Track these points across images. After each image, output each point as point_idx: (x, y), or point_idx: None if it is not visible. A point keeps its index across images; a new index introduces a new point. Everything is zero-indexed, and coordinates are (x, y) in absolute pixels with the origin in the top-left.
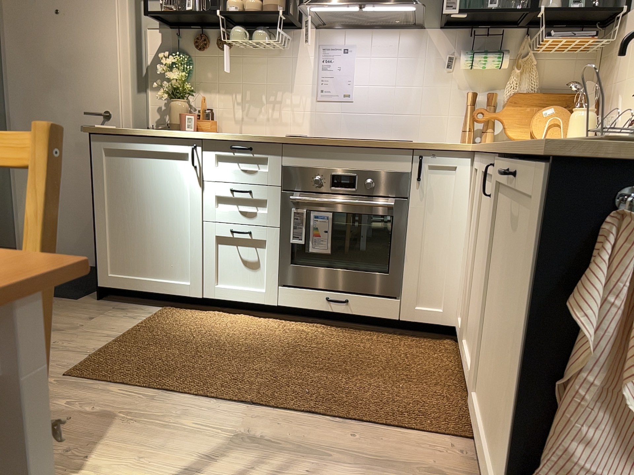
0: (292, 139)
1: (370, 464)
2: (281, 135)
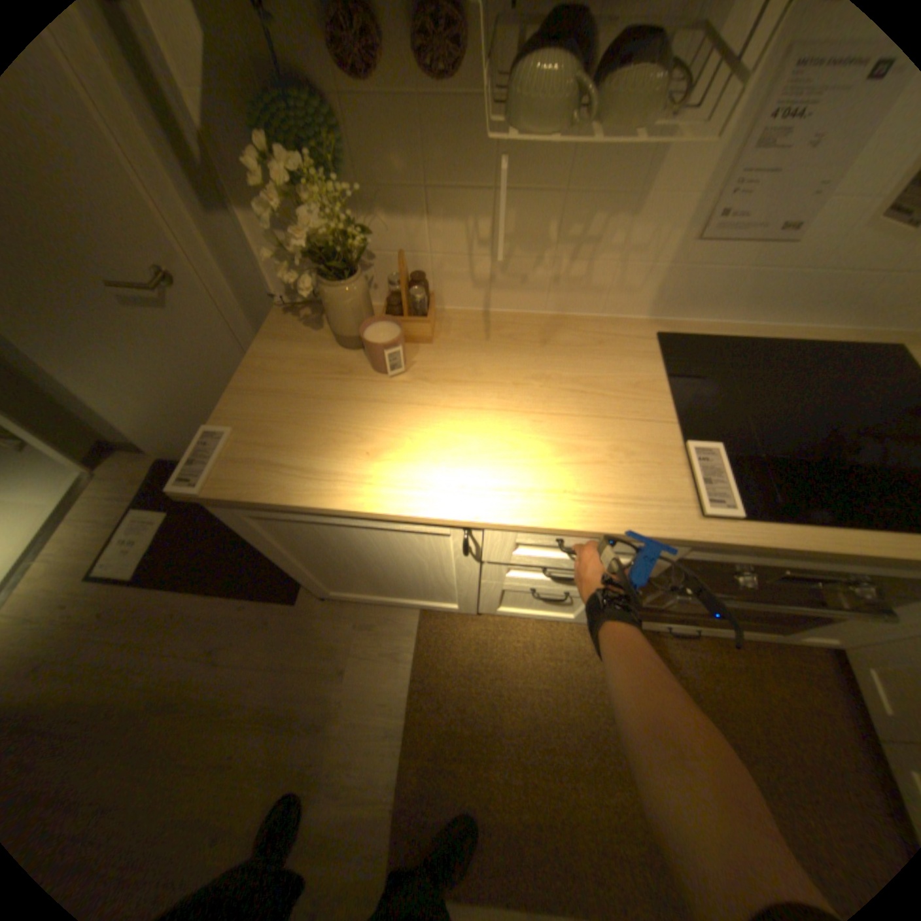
0: (735, 543)
1: None
2: (585, 312)
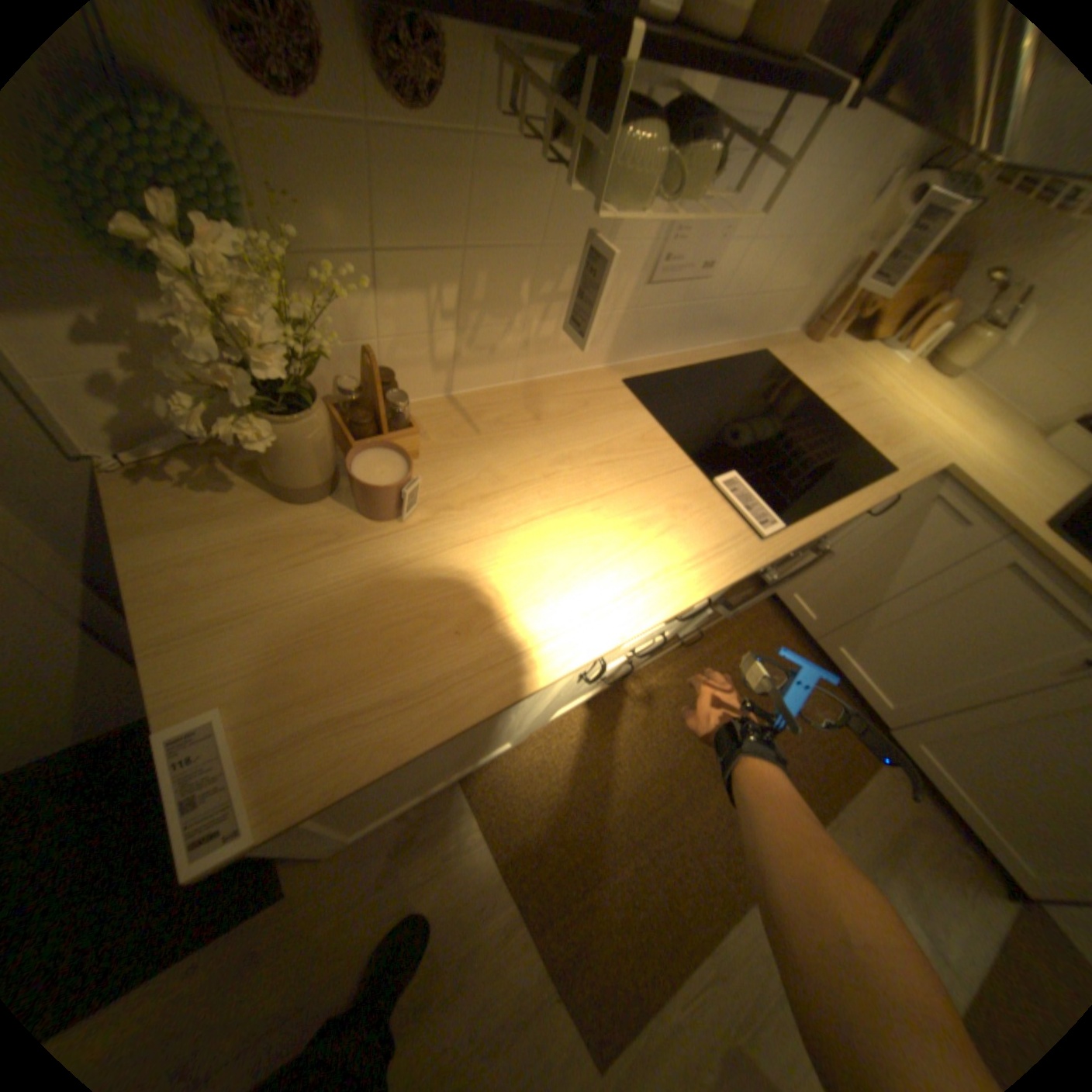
0: (791, 551)
1: (897, 860)
2: (553, 373)
